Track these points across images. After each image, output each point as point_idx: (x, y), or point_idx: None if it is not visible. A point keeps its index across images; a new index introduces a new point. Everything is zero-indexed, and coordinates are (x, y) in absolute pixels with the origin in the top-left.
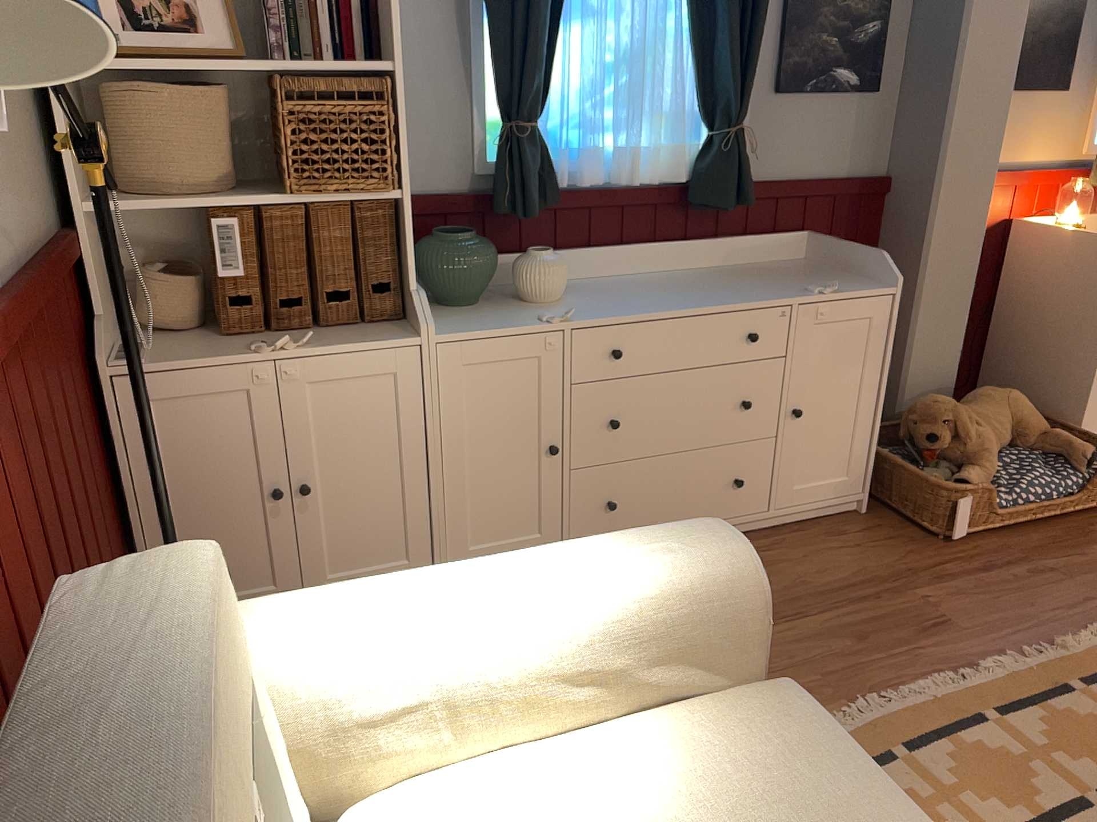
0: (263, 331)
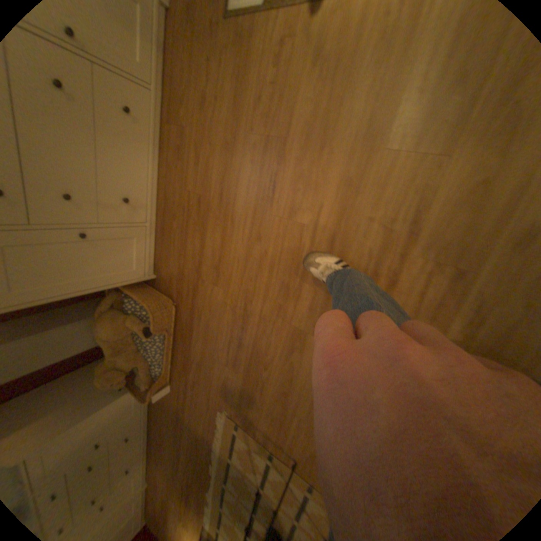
0: None
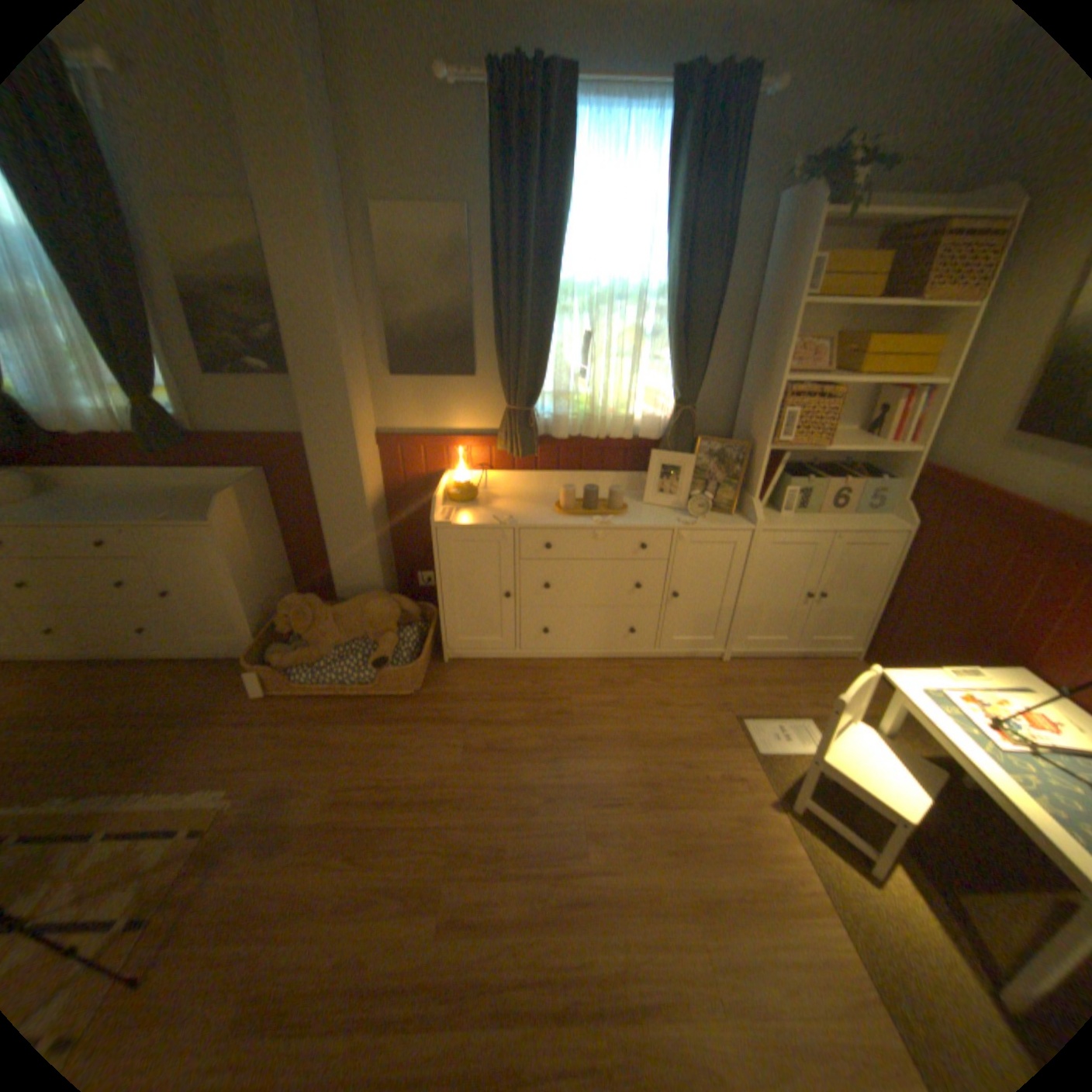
0: None
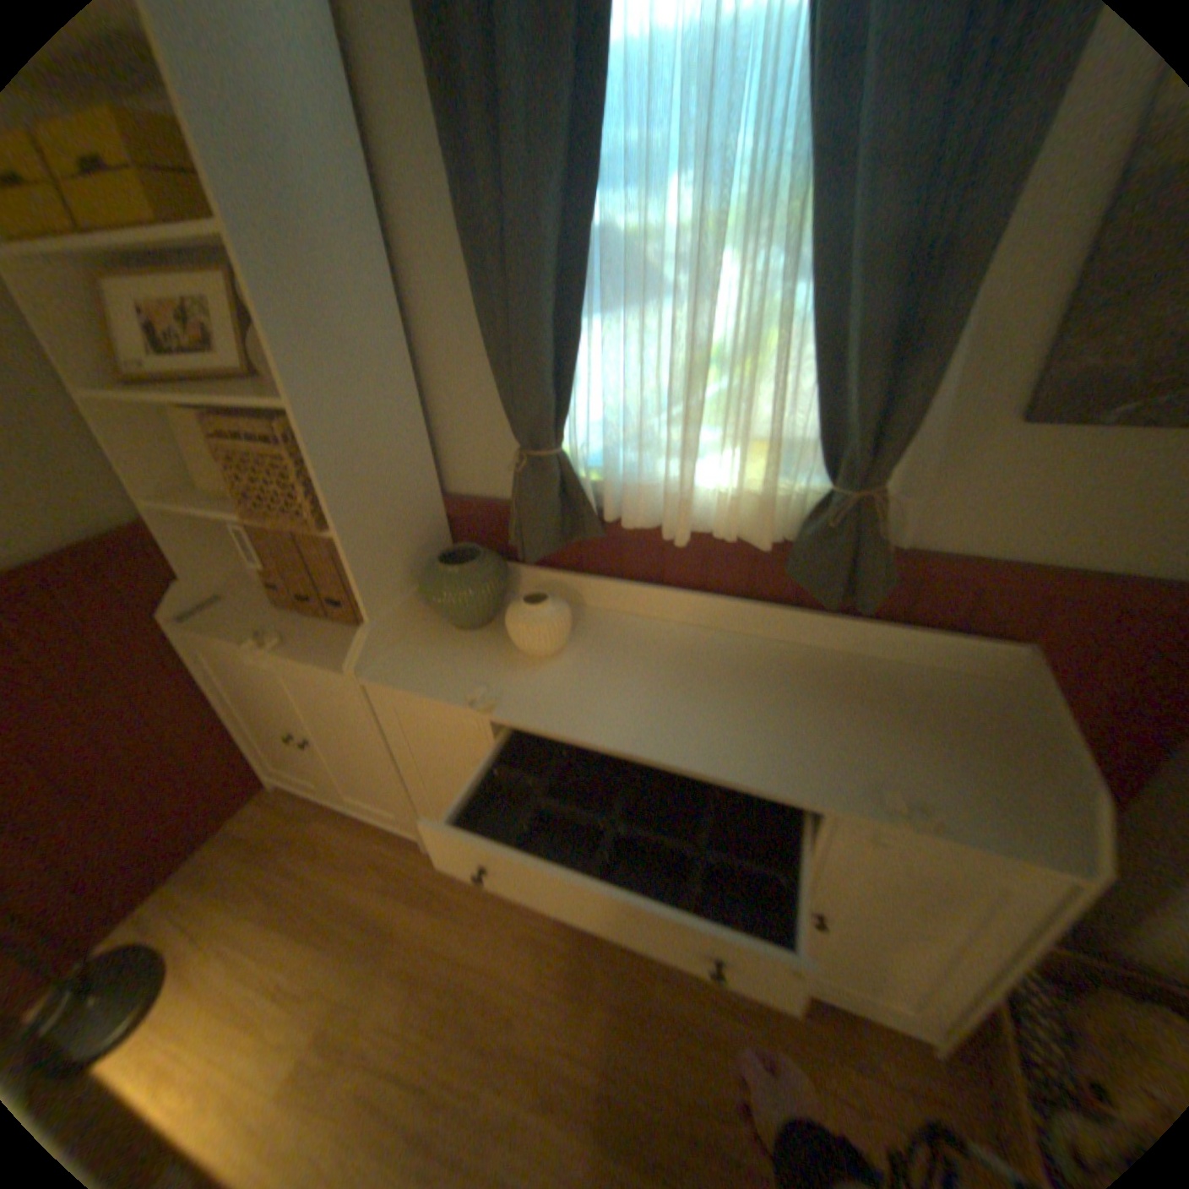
0: (295, 608)
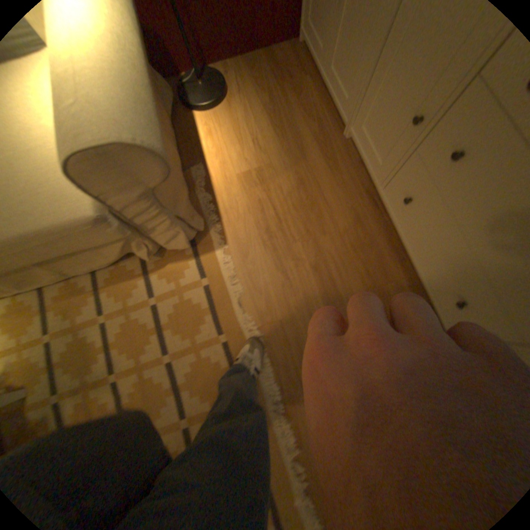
0: None
